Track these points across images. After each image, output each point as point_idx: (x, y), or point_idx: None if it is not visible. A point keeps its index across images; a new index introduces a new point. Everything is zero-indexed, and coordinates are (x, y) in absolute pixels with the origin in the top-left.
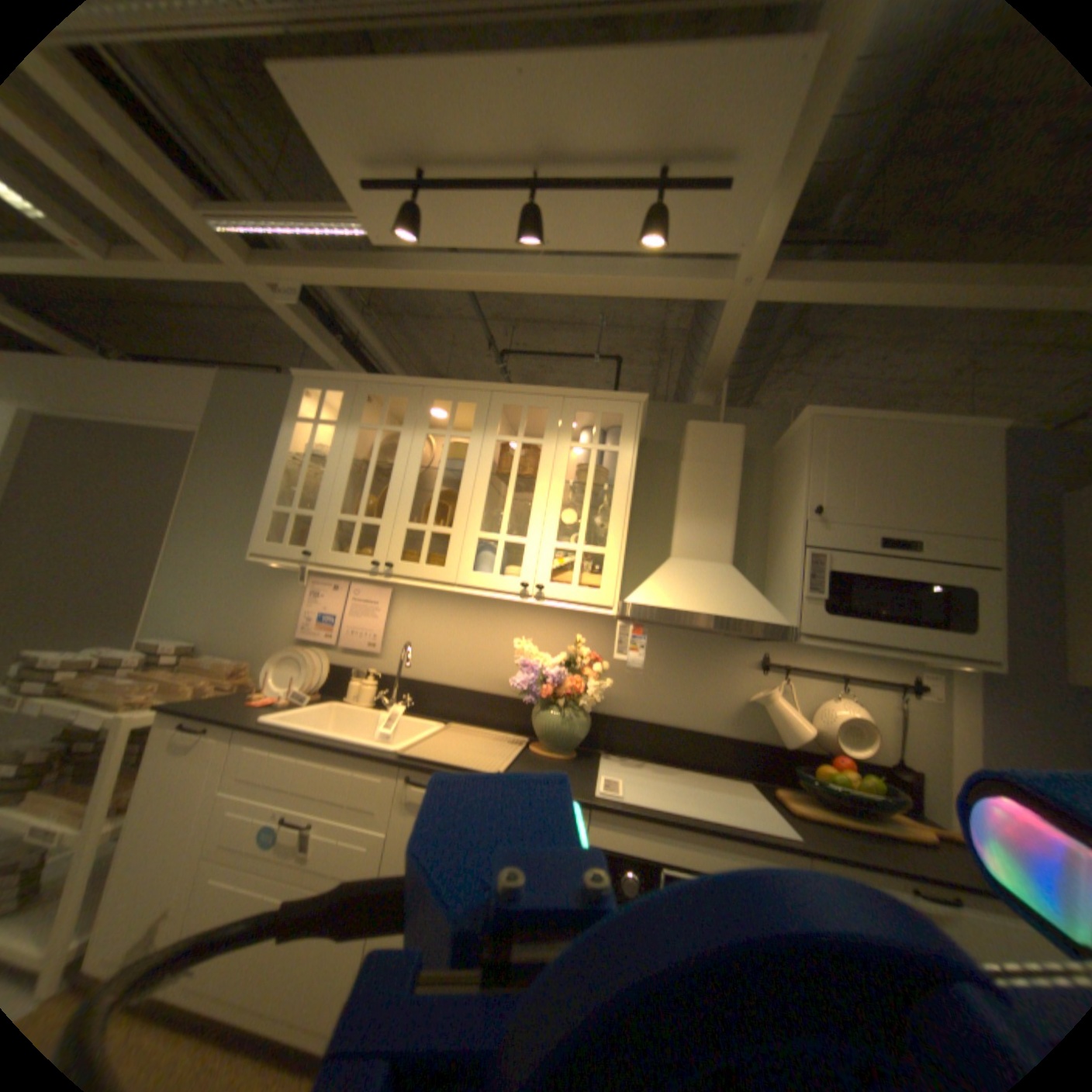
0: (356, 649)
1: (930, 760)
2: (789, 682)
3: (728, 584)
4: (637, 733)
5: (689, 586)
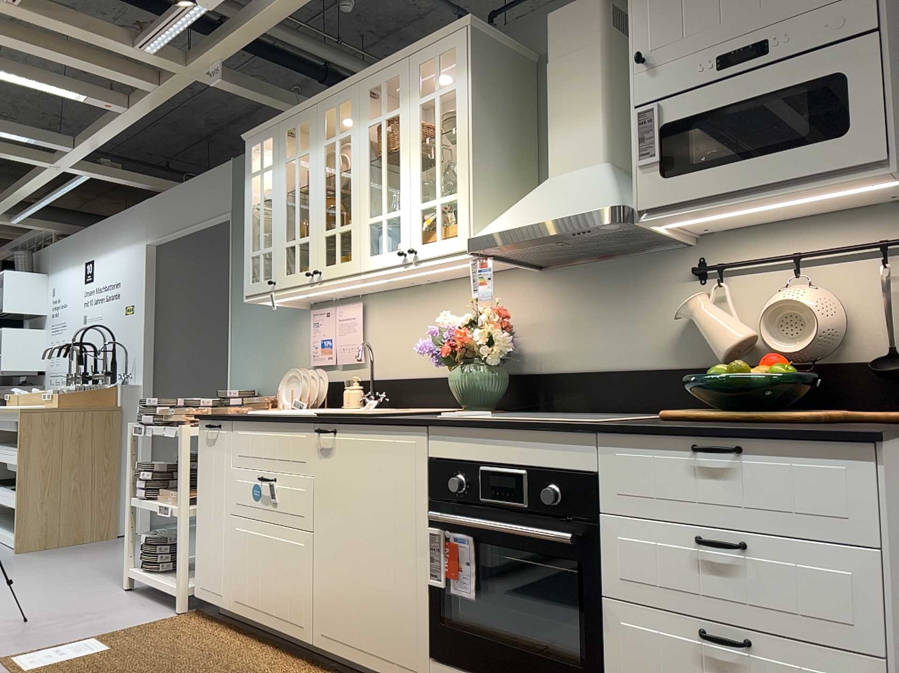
0: (348, 363)
1: None
2: (725, 283)
3: (582, 185)
4: (572, 385)
5: (540, 202)
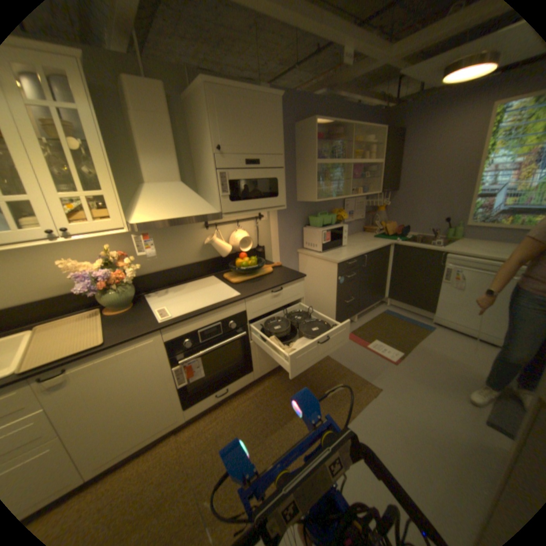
0: None
1: (265, 241)
2: (217, 230)
3: (184, 196)
4: (158, 278)
5: (165, 202)
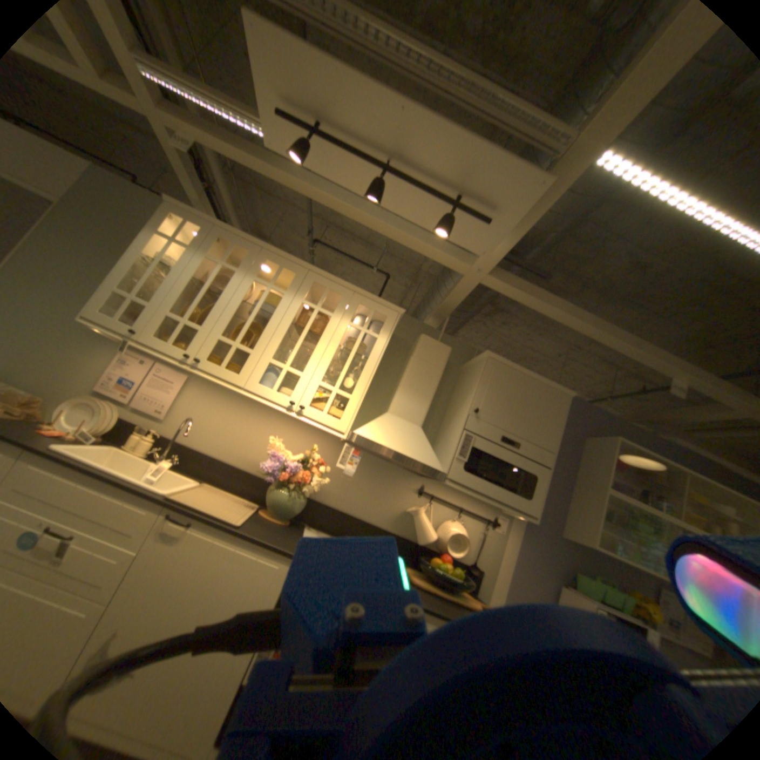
0: (145, 413)
1: (490, 566)
2: (430, 506)
3: (416, 439)
4: (332, 518)
5: (394, 434)
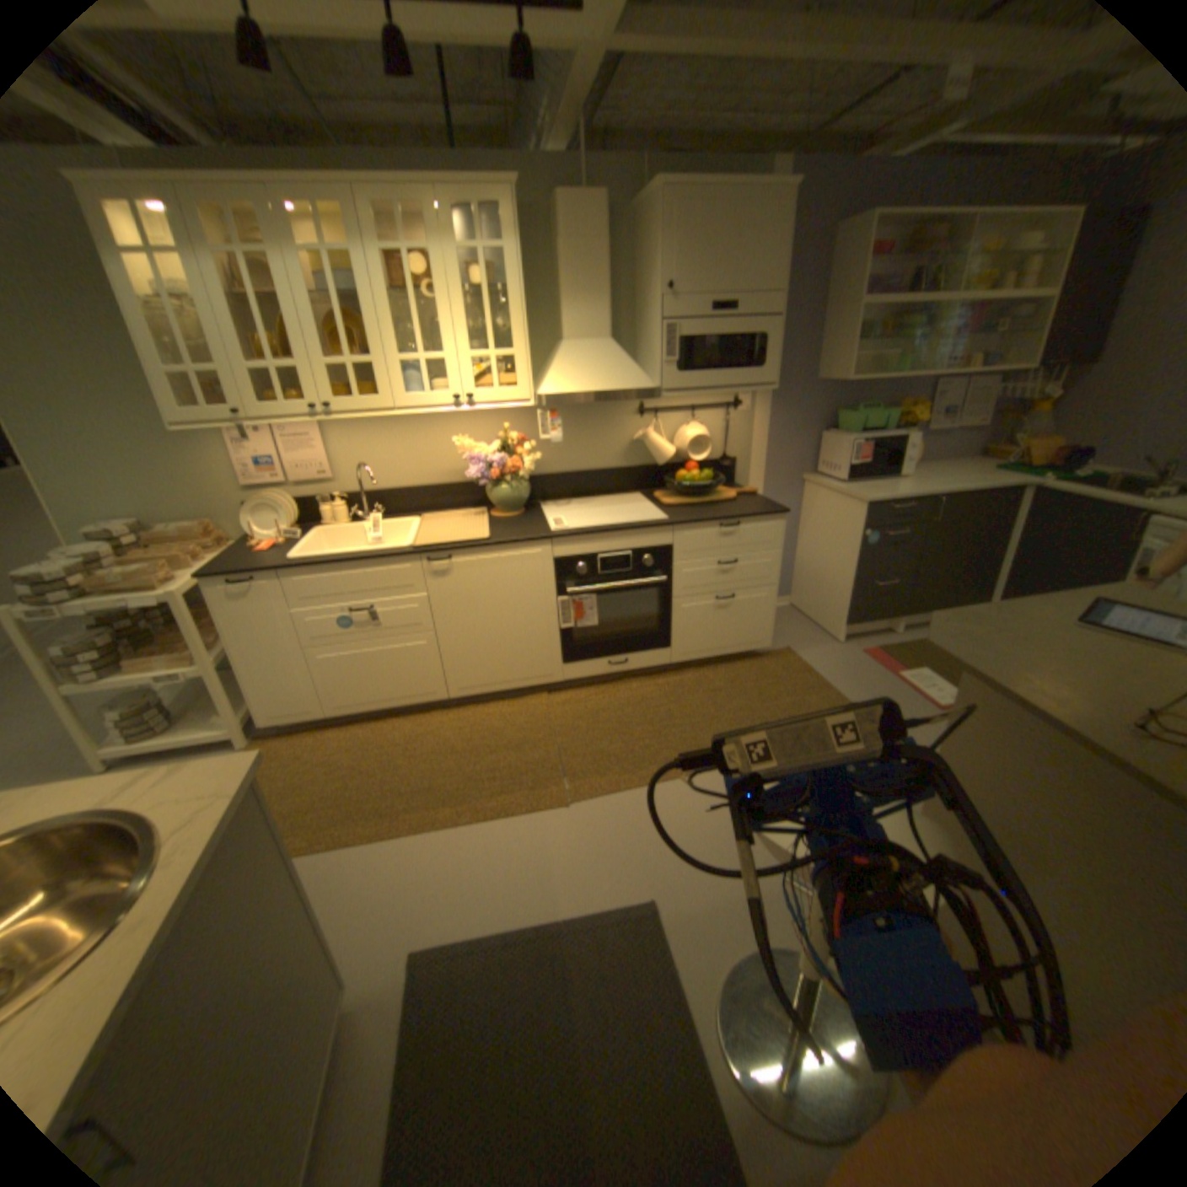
0: (312, 483)
1: (742, 451)
2: (659, 422)
3: (613, 363)
4: (563, 485)
5: (586, 372)
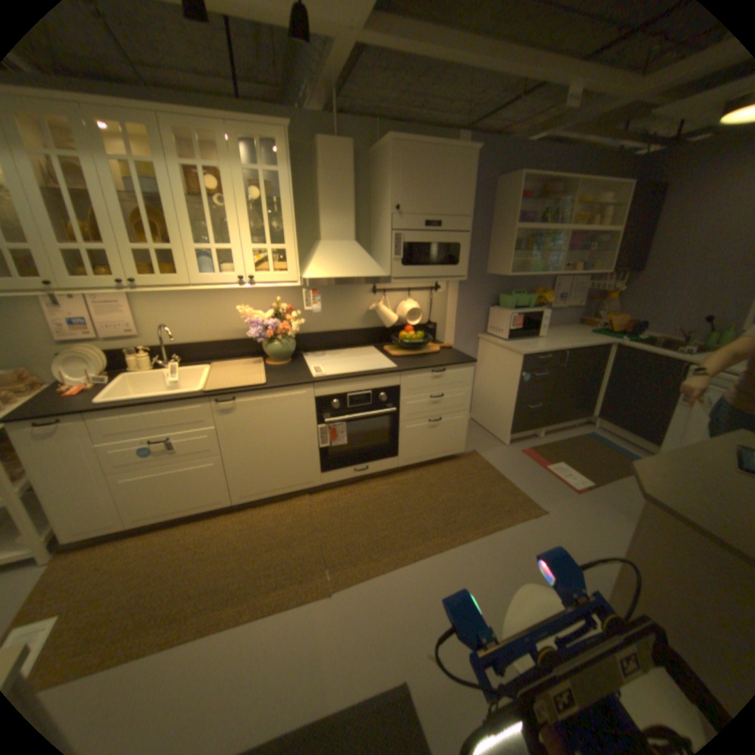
0: (116, 337)
1: (438, 317)
2: (385, 297)
3: (356, 256)
4: (317, 339)
5: (336, 262)
